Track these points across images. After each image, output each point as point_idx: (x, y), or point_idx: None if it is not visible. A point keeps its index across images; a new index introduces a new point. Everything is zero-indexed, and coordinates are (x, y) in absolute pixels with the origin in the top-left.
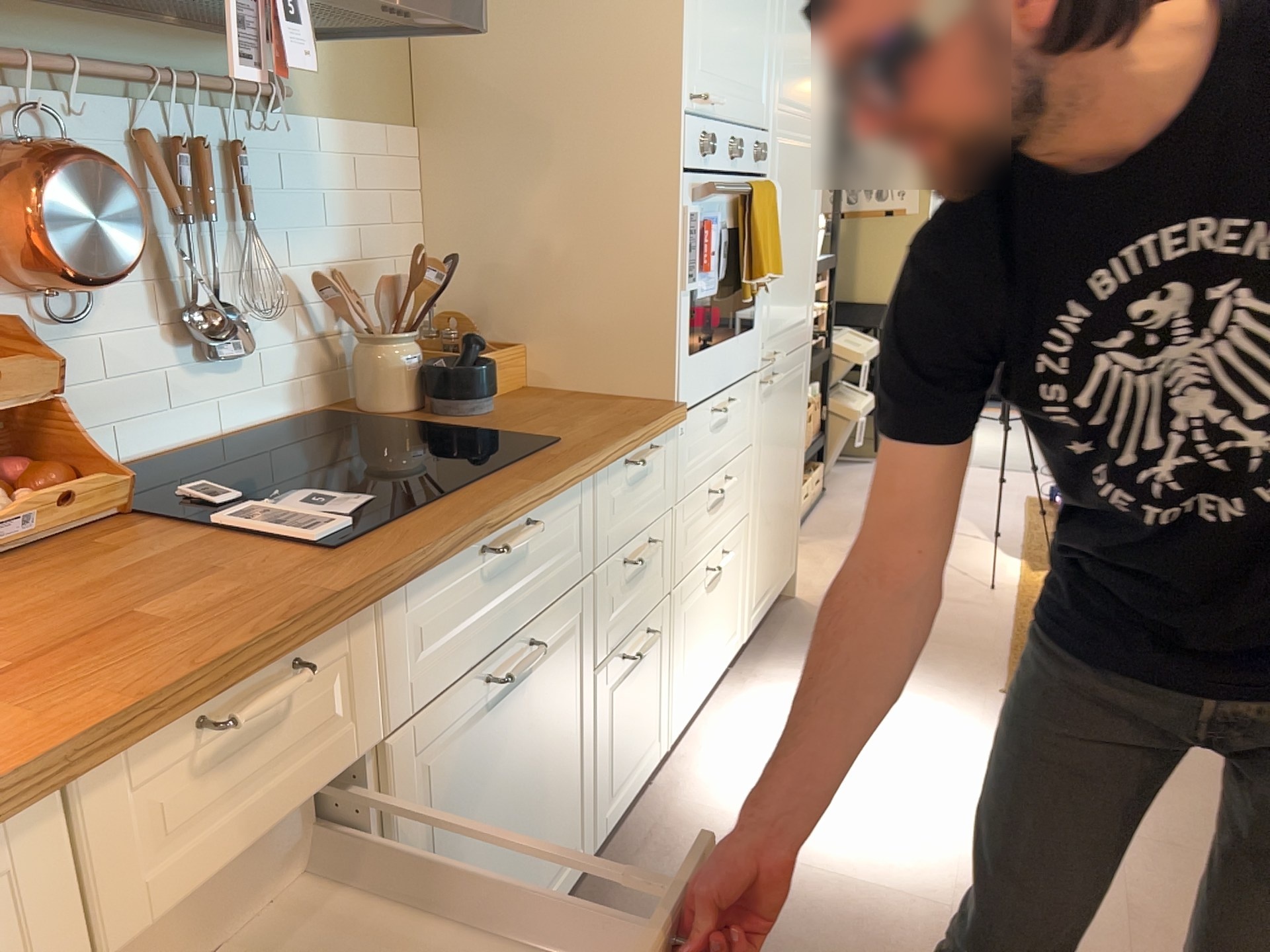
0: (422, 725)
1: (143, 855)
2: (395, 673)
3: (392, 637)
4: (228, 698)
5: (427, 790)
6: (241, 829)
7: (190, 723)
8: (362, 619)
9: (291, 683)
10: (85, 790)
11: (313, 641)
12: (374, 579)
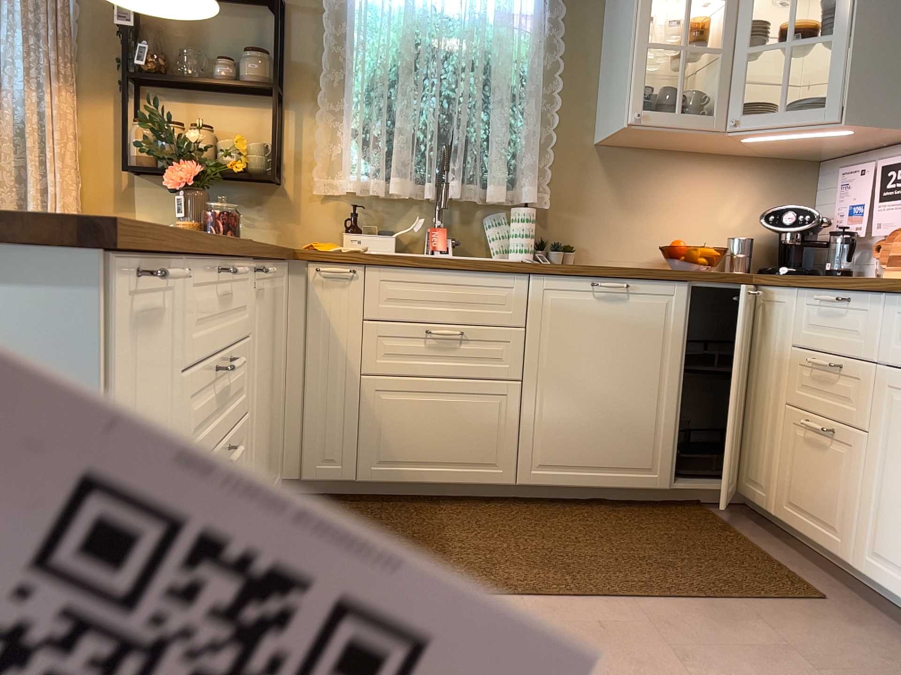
0: (899, 377)
1: (808, 326)
2: (890, 338)
3: (892, 320)
4: (831, 296)
5: (895, 414)
6: (827, 344)
7: (821, 295)
8: (880, 302)
9: (835, 298)
10: (802, 296)
11: (852, 293)
12: (878, 283)
